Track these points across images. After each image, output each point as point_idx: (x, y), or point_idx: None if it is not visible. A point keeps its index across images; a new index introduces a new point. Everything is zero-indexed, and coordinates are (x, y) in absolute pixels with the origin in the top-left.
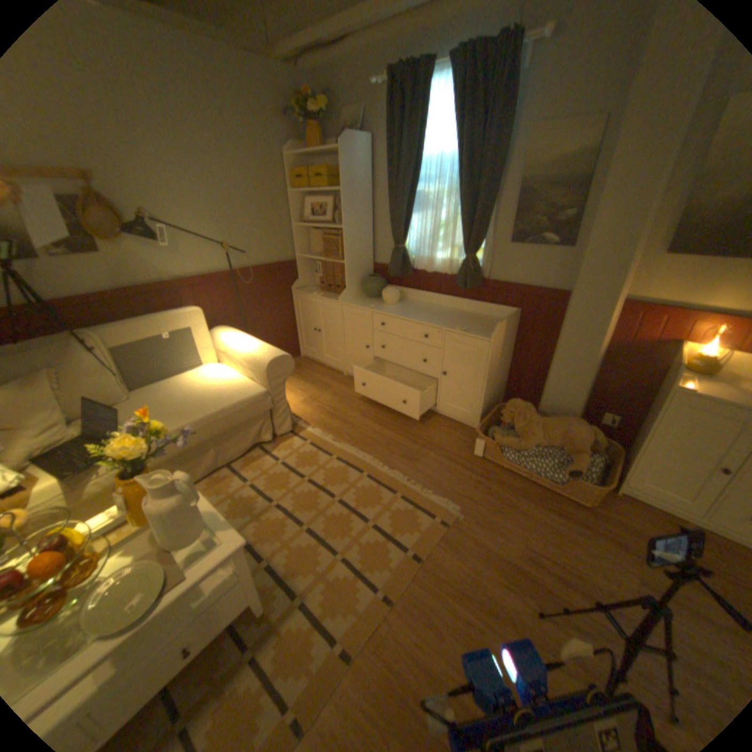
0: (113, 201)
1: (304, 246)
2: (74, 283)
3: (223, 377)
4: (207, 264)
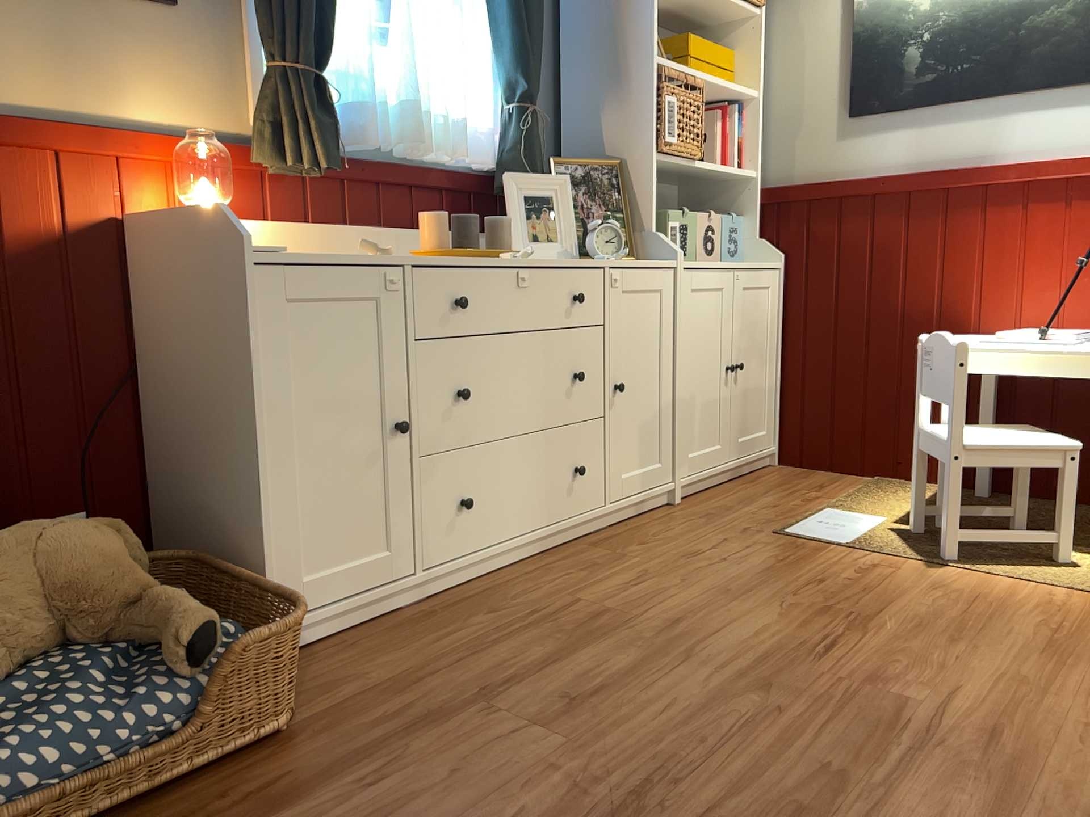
0: None
1: None
2: None
3: None
4: None
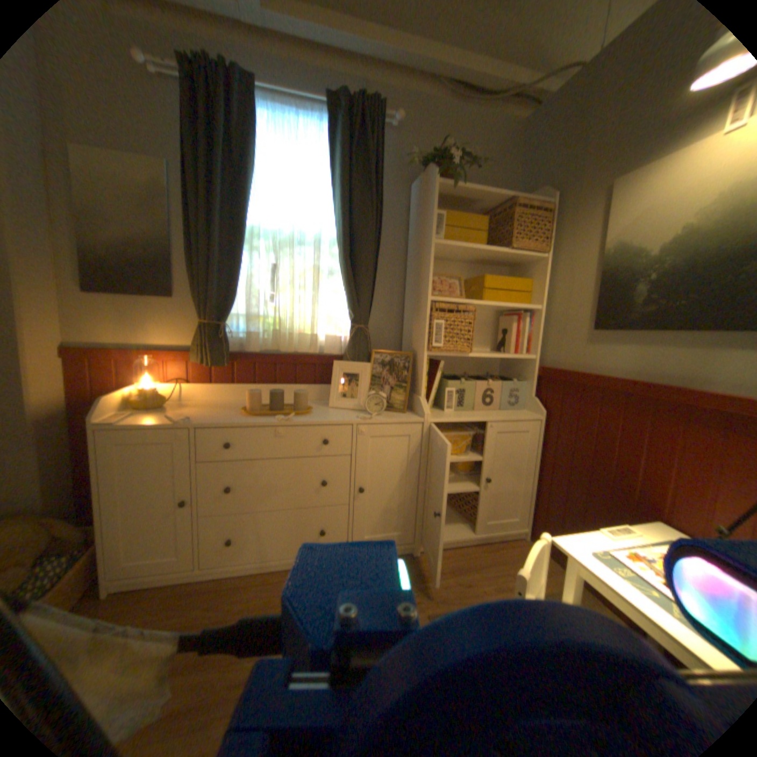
0: None
1: None
2: None
3: None
4: None
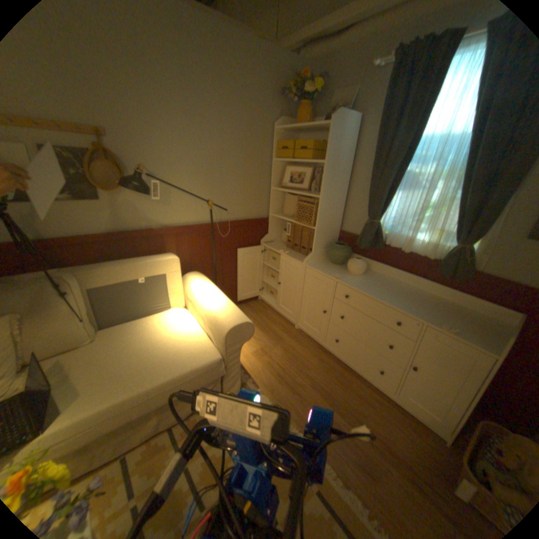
0: (120, 156)
1: (278, 206)
2: (73, 225)
3: (185, 329)
4: (193, 216)
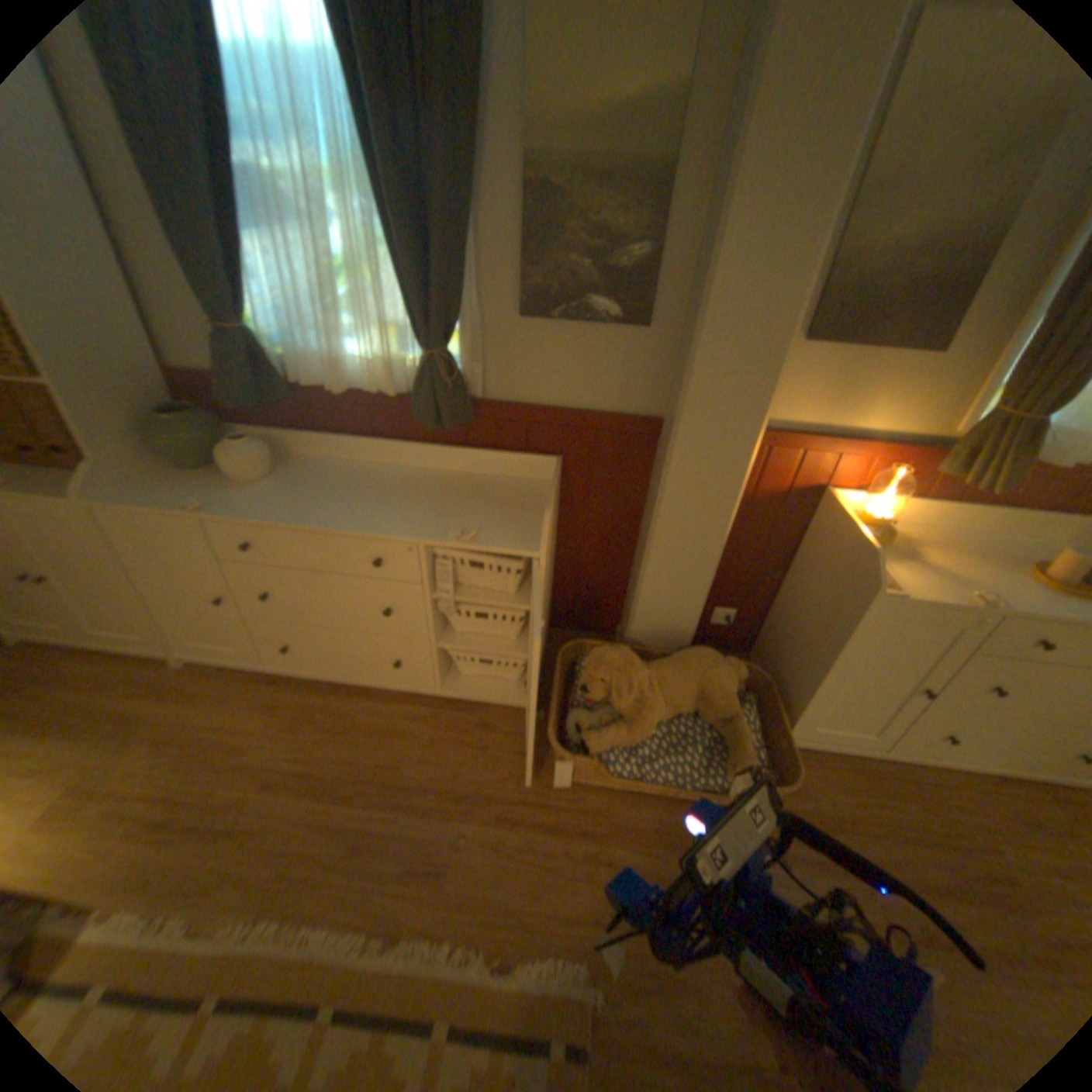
0: None
1: None
2: None
3: None
4: None
